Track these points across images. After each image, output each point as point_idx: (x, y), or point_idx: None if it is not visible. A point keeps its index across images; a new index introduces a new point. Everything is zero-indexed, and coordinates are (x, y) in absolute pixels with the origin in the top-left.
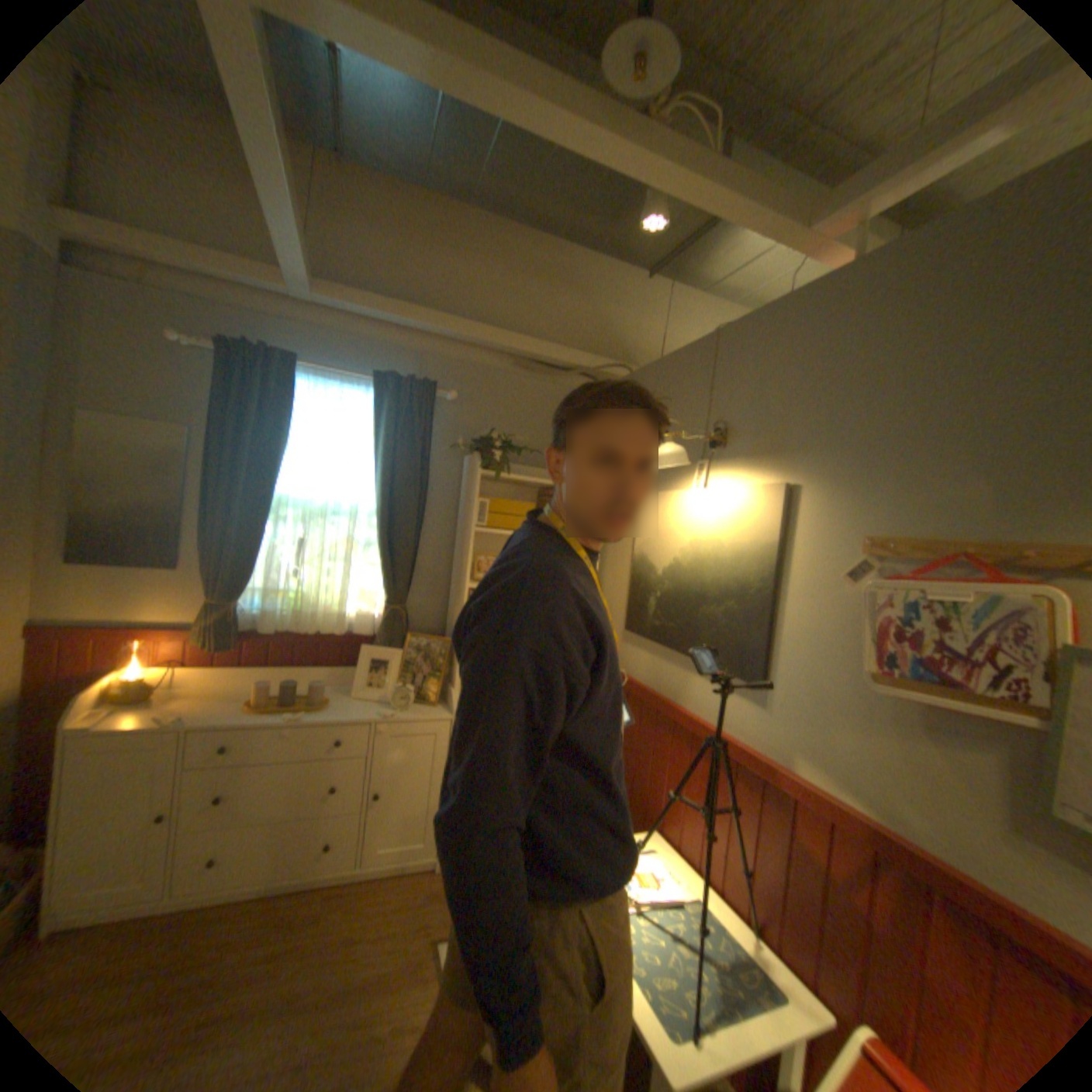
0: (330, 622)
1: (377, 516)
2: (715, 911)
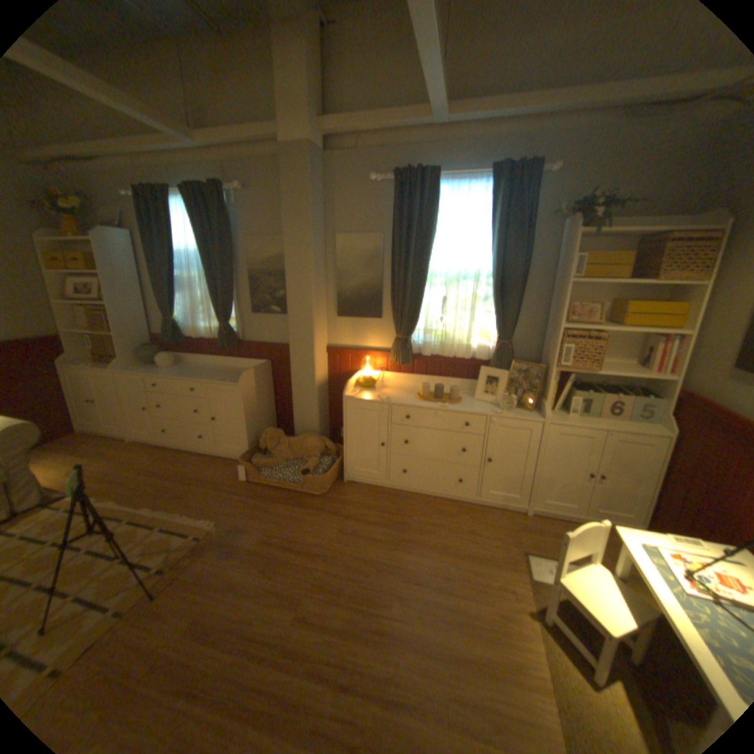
0: (461, 350)
1: (492, 276)
2: None
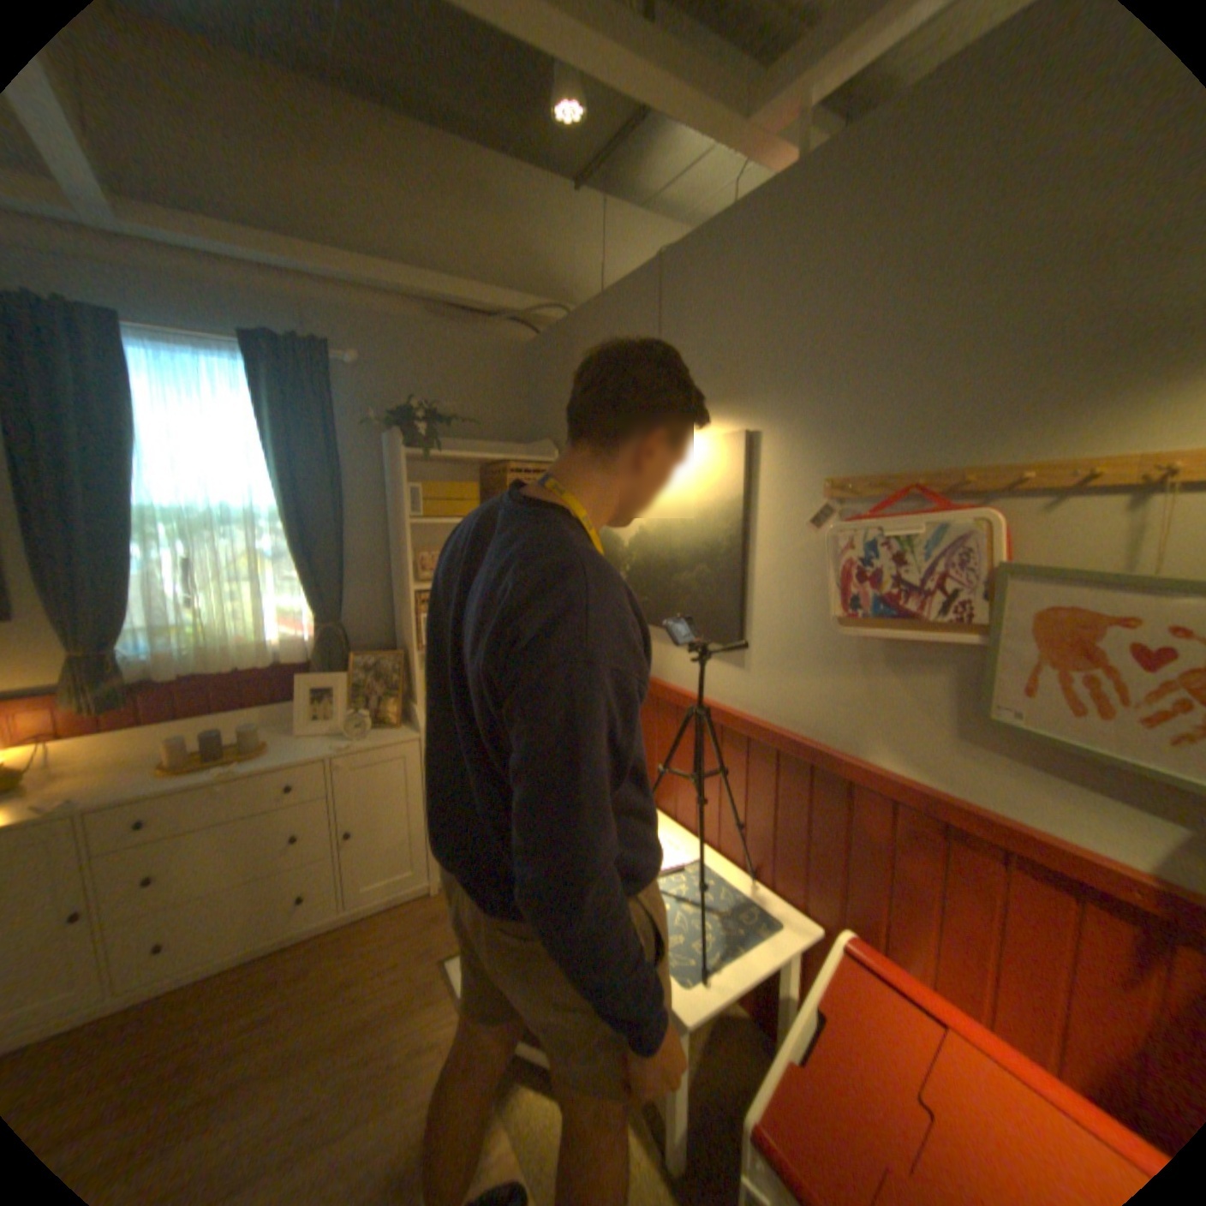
0: (248, 654)
1: (281, 519)
2: (713, 866)
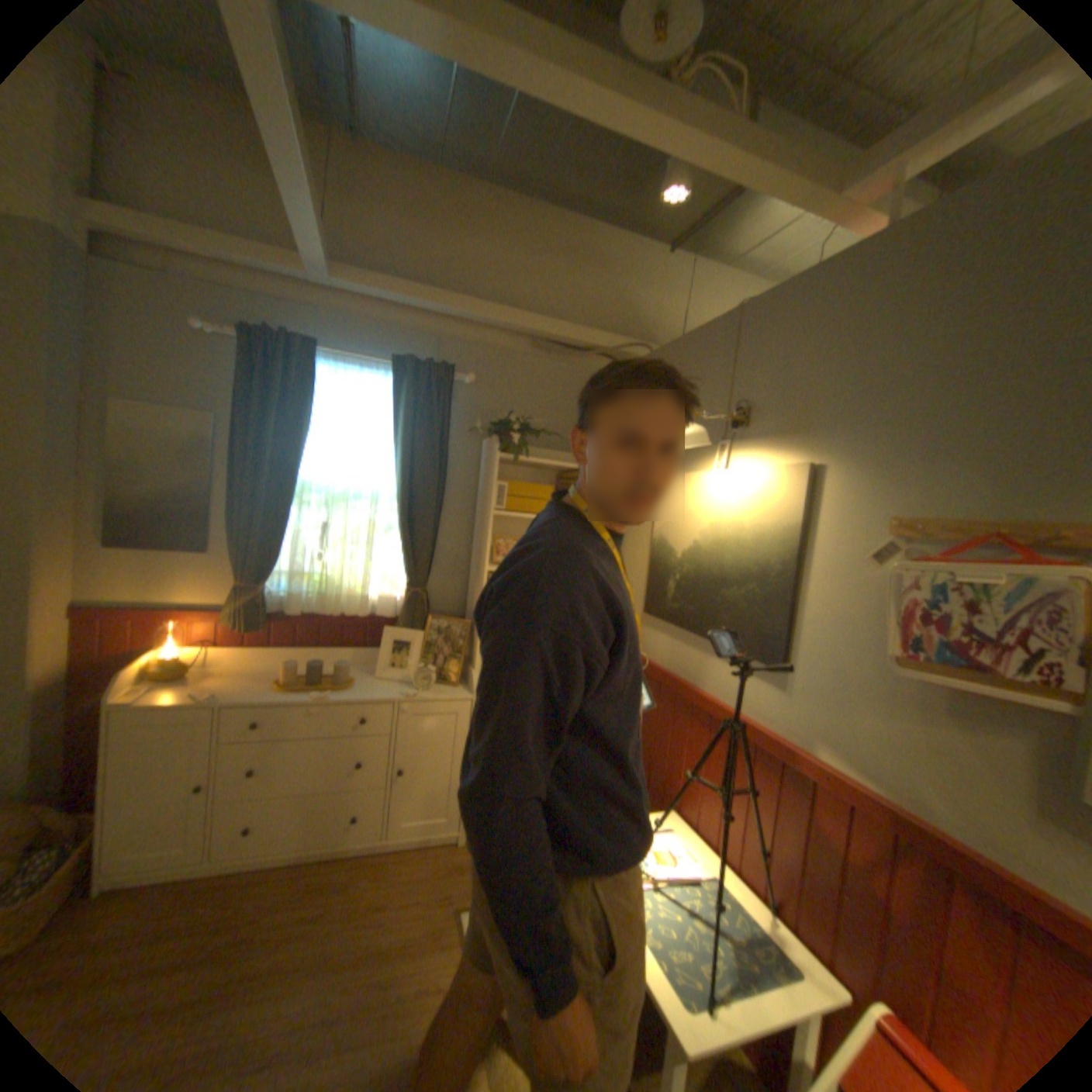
0: (354, 603)
1: (397, 499)
2: (732, 889)
